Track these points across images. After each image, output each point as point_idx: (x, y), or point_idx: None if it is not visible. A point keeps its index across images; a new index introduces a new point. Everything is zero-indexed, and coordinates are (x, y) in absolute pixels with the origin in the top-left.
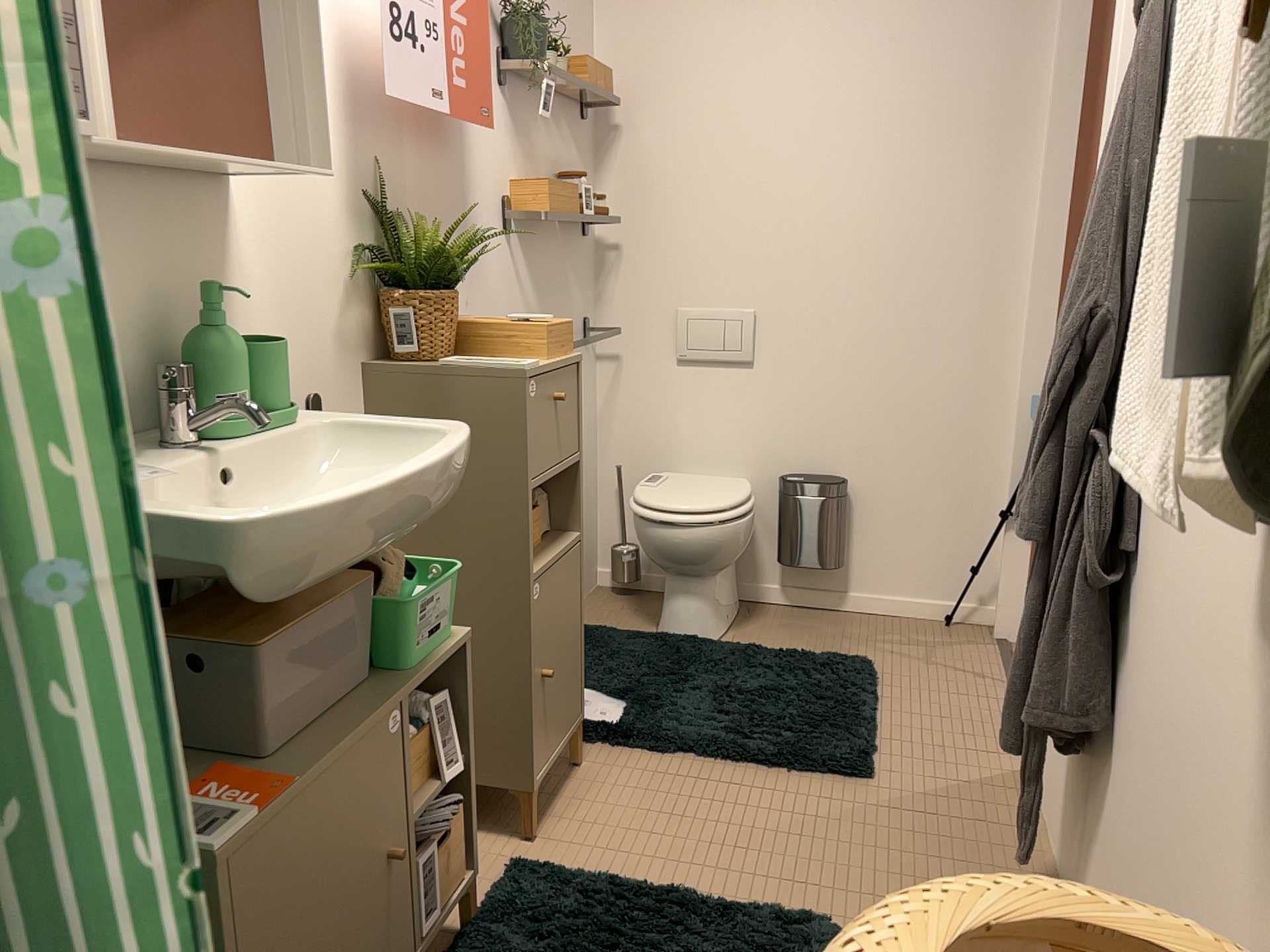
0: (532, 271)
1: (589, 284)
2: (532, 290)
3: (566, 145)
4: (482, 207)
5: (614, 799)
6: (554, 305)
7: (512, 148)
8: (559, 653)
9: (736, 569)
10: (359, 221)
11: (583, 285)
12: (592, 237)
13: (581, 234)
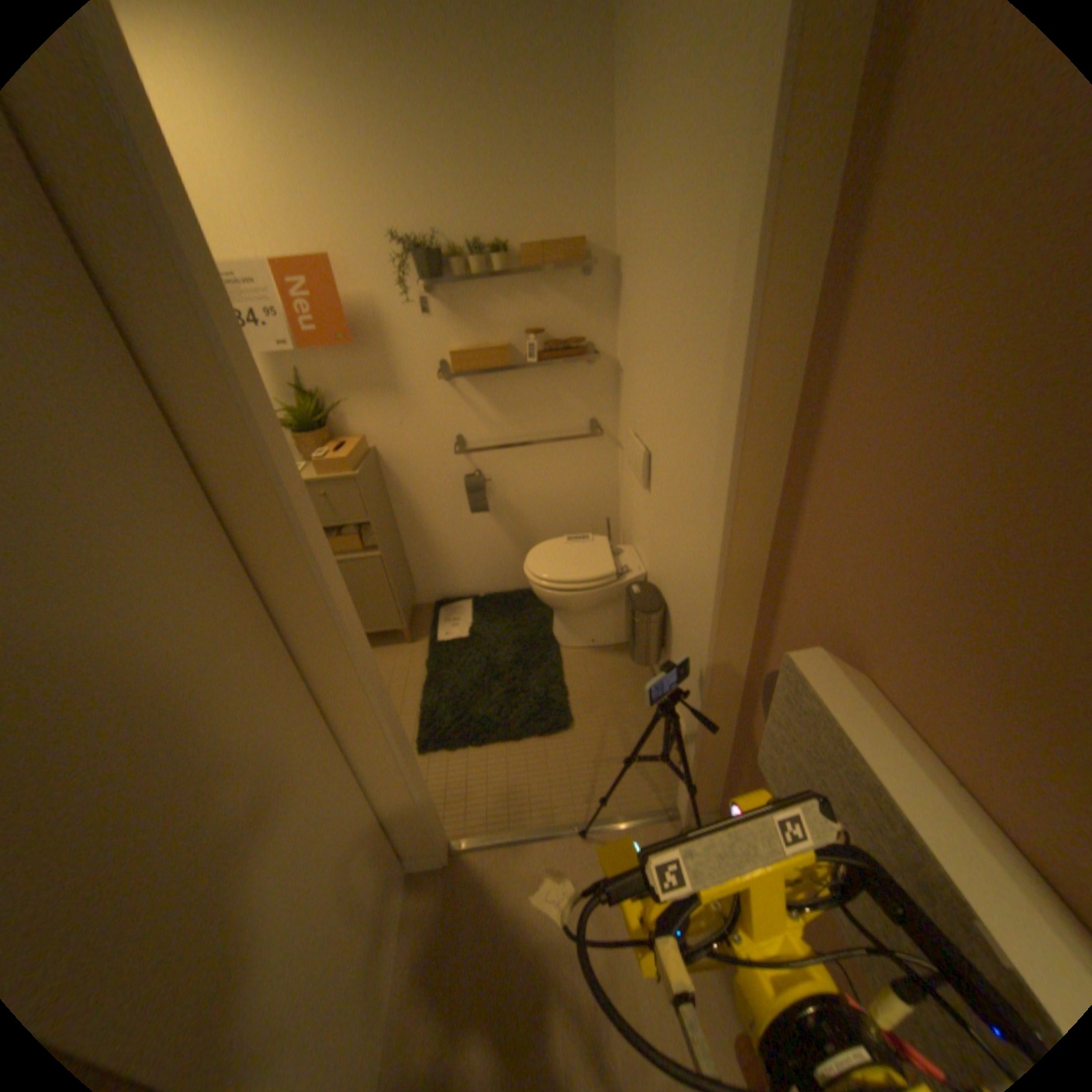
0: (489, 398)
1: (599, 397)
2: (490, 410)
3: (548, 303)
4: (409, 371)
5: (383, 664)
6: (530, 416)
7: (449, 328)
8: (358, 597)
9: (622, 619)
10: (285, 398)
11: (588, 398)
12: (607, 361)
13: (580, 364)
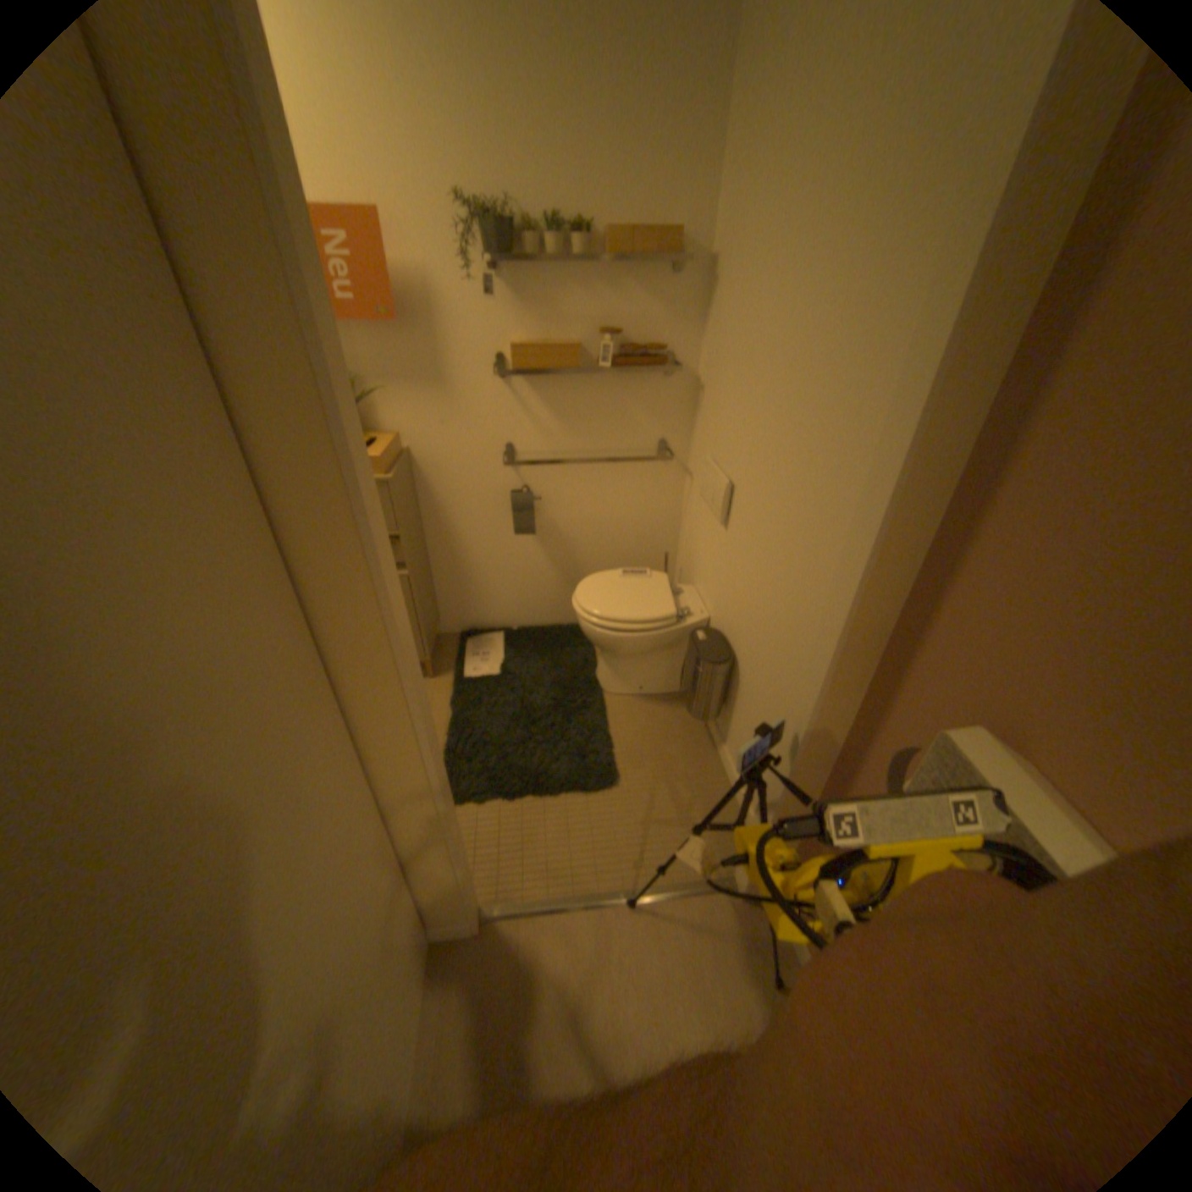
0: (551, 405)
1: (675, 416)
2: (551, 418)
3: (631, 301)
4: (462, 363)
5: None
6: (595, 430)
7: (514, 317)
8: None
9: (678, 668)
10: None
11: (662, 416)
12: (689, 376)
13: (659, 376)
